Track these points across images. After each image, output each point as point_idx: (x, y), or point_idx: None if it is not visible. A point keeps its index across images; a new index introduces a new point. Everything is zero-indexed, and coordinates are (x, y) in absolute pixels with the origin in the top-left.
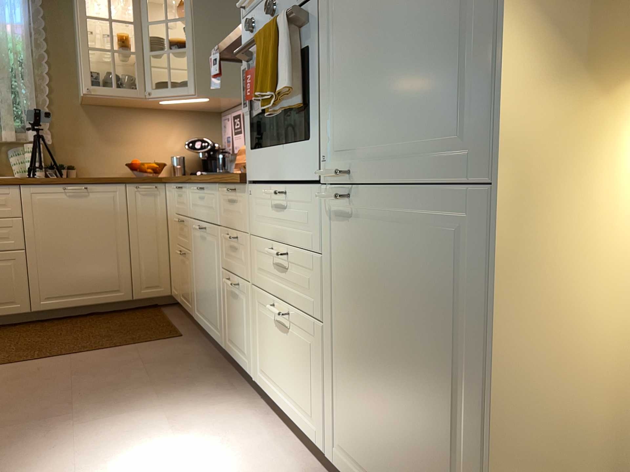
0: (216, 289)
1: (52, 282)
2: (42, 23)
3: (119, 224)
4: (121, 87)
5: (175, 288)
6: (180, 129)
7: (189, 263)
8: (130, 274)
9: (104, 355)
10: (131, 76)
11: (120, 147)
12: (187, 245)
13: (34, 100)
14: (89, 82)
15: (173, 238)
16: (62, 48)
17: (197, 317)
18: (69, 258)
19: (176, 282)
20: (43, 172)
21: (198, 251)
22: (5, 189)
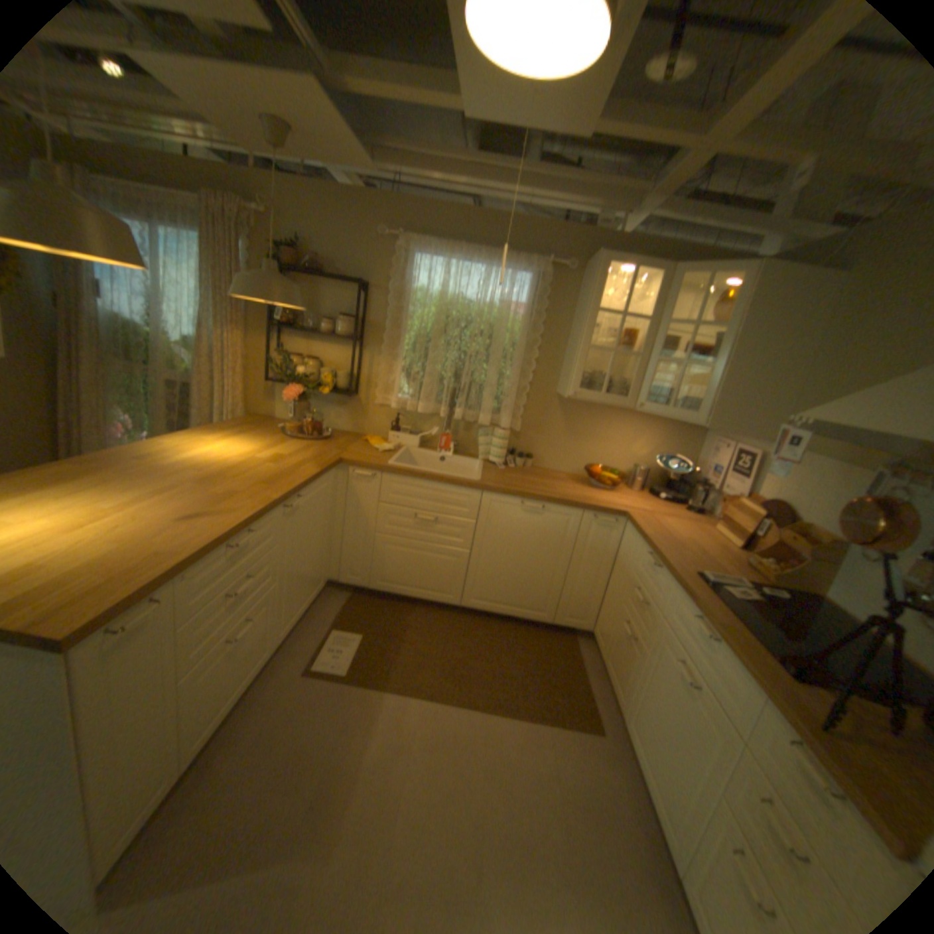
0: (693, 791)
1: (486, 586)
2: (546, 303)
3: (564, 549)
4: (609, 387)
5: (602, 636)
6: (655, 433)
7: (641, 659)
8: (559, 600)
9: (520, 738)
10: (625, 378)
11: (583, 442)
12: (647, 640)
13: (516, 387)
14: (578, 383)
15: (621, 590)
16: (557, 330)
17: (633, 736)
18: (507, 568)
19: (606, 635)
20: (504, 459)
21: (669, 684)
22: (470, 491)
